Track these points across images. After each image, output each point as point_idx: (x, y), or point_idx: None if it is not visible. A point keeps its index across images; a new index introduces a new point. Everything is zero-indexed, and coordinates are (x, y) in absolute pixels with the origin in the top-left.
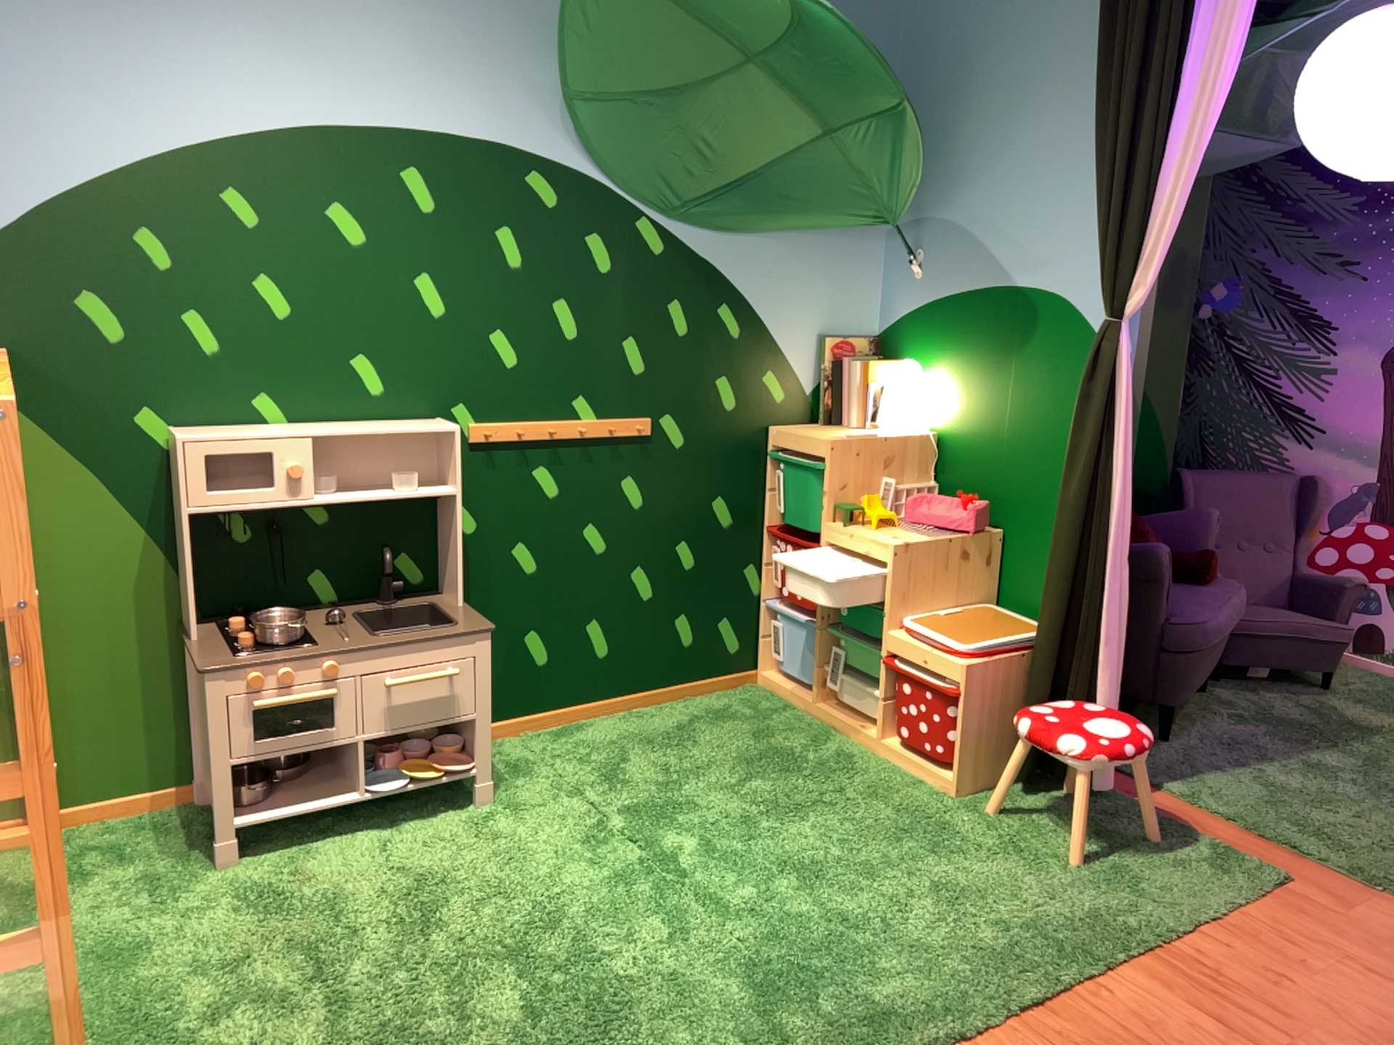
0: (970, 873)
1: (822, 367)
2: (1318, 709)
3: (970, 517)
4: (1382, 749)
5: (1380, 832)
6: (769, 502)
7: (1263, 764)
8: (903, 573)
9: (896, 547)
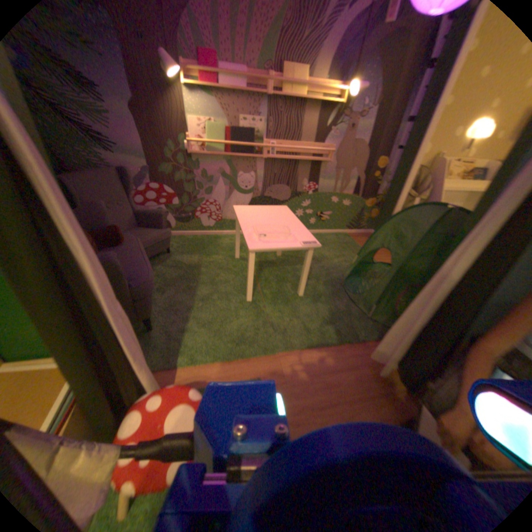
0: None
1: None
2: (180, 263)
3: None
4: (212, 272)
5: (252, 319)
6: None
7: (196, 311)
8: None
9: None
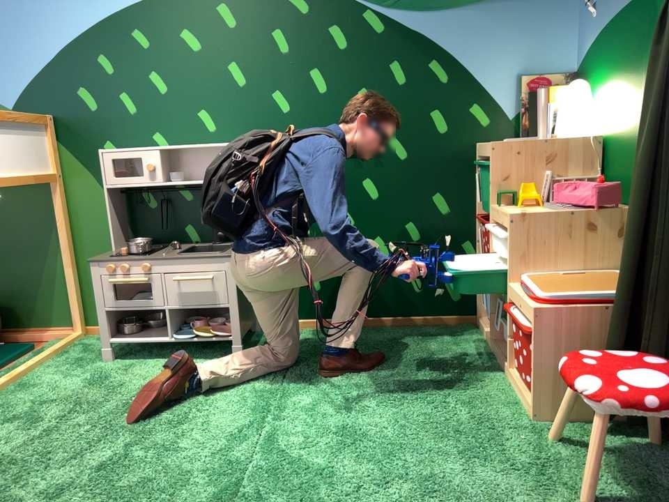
0: (474, 488)
1: (521, 95)
2: None
3: (600, 193)
4: None
5: None
6: (479, 197)
7: None
8: (526, 238)
9: (517, 216)
